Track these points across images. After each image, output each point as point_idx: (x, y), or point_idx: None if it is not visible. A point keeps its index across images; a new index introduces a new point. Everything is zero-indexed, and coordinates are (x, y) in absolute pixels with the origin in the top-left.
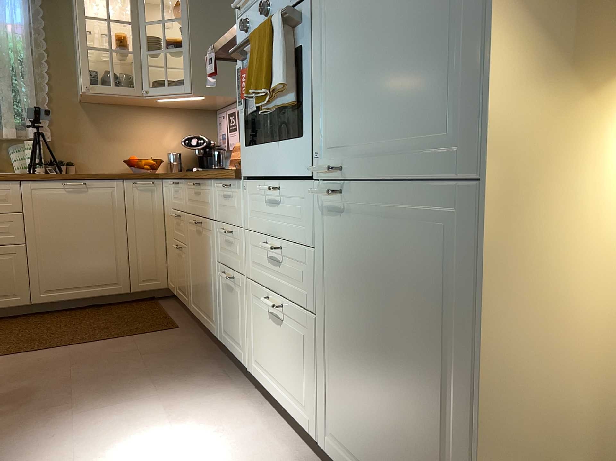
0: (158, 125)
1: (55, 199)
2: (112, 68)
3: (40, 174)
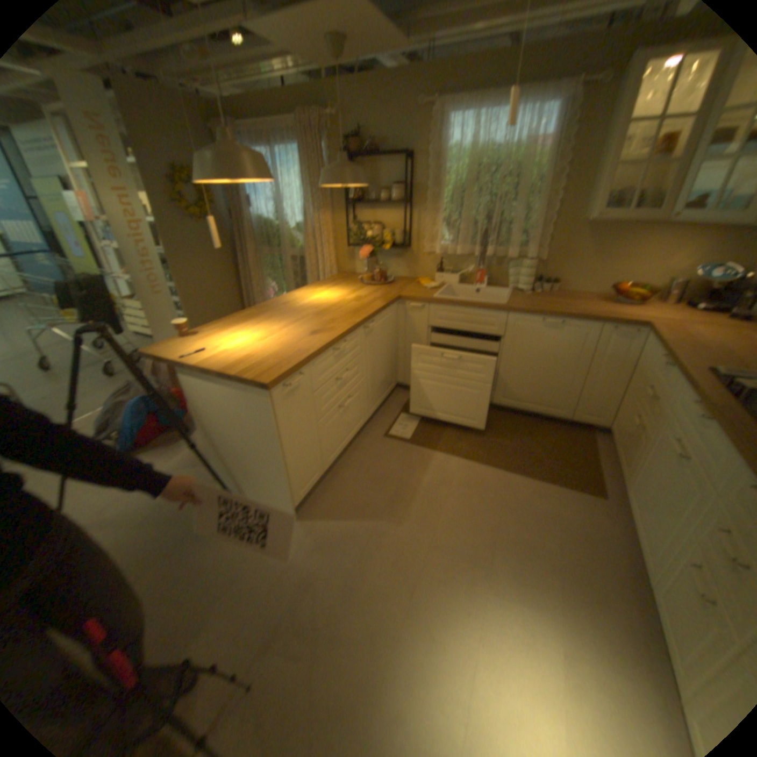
0: (672, 243)
1: (531, 331)
2: (639, 185)
3: (525, 294)
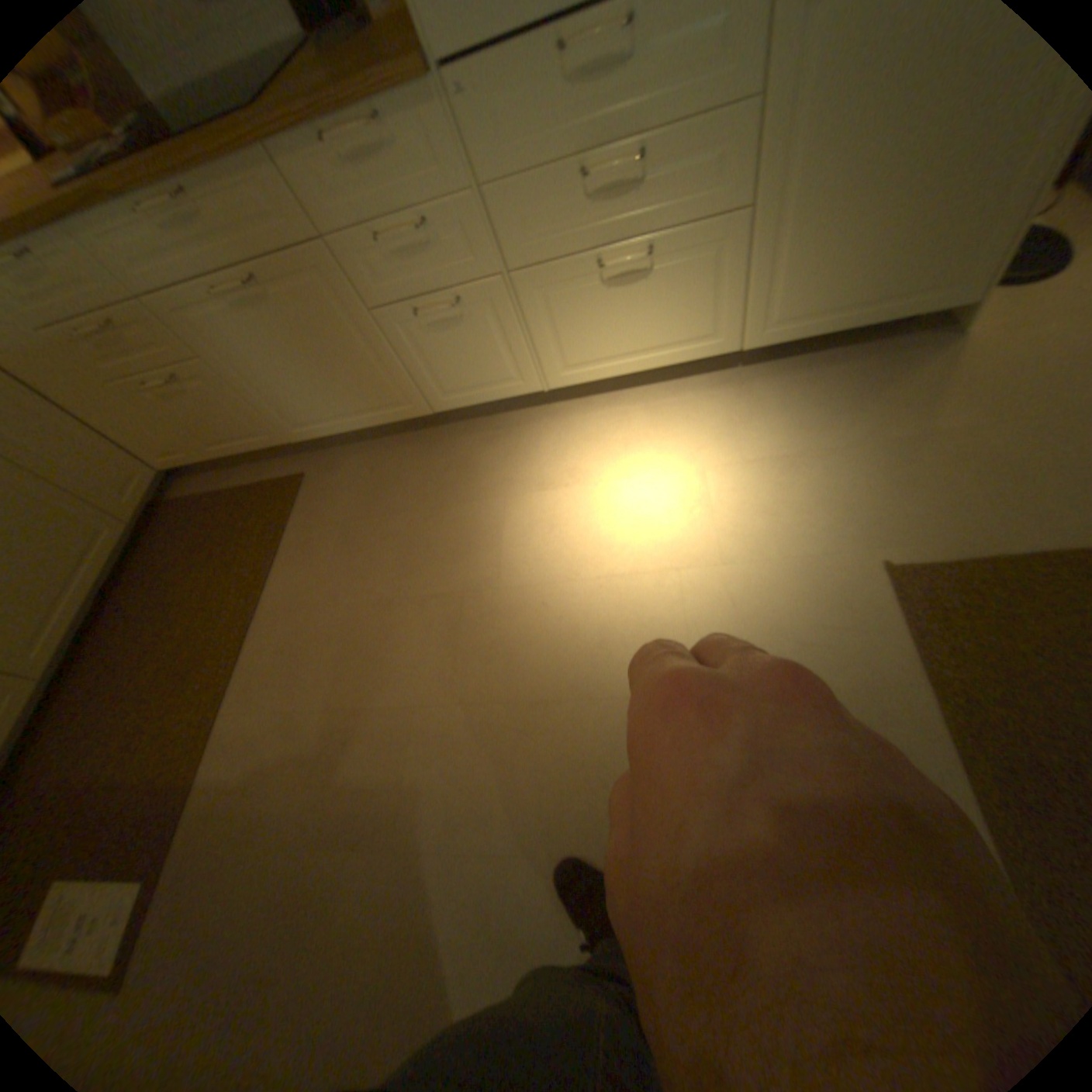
0: None
1: None
2: None
3: None
